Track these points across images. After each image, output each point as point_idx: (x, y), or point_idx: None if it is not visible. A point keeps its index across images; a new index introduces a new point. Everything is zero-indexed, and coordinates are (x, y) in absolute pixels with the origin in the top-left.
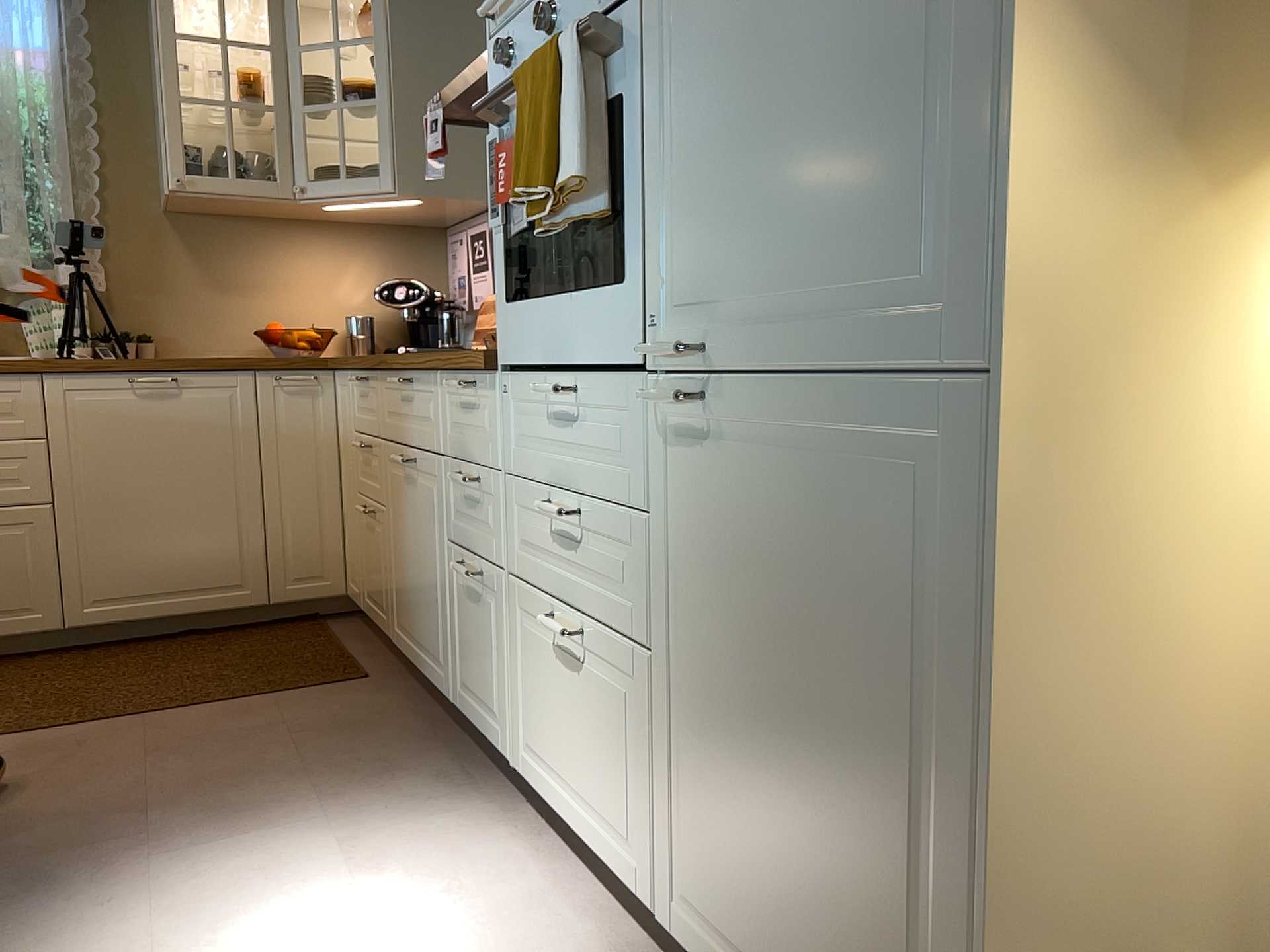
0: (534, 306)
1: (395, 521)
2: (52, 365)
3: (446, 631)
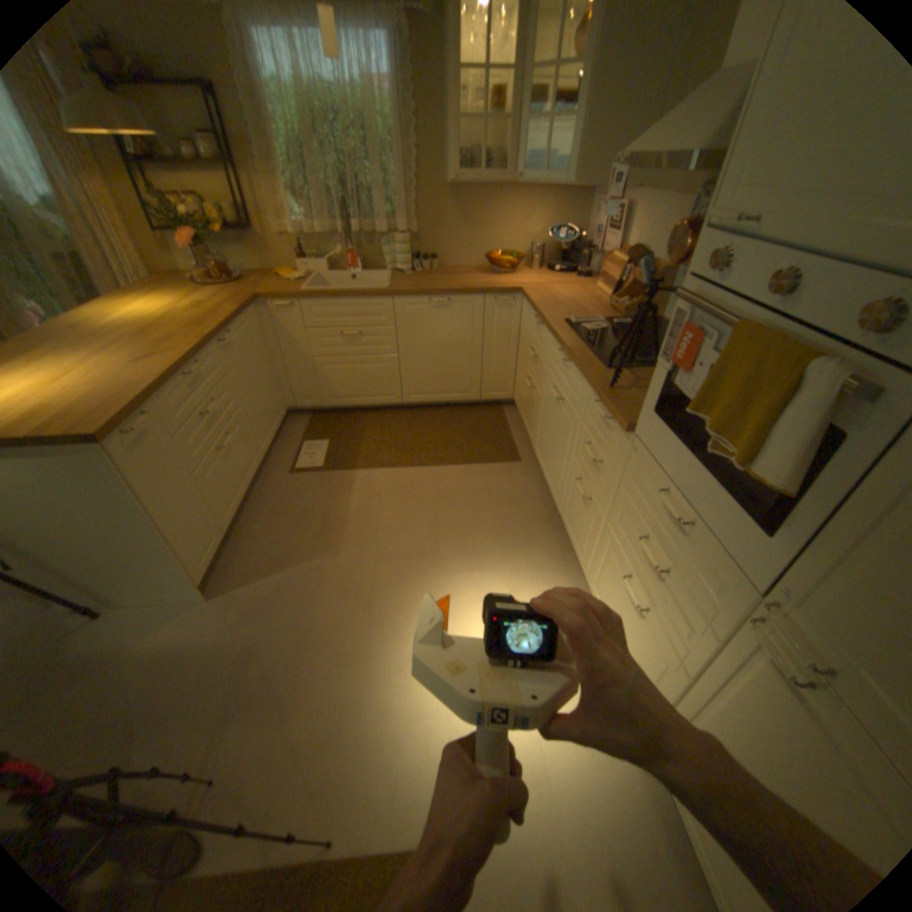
0: (673, 441)
1: (544, 408)
2: (397, 293)
3: (562, 487)
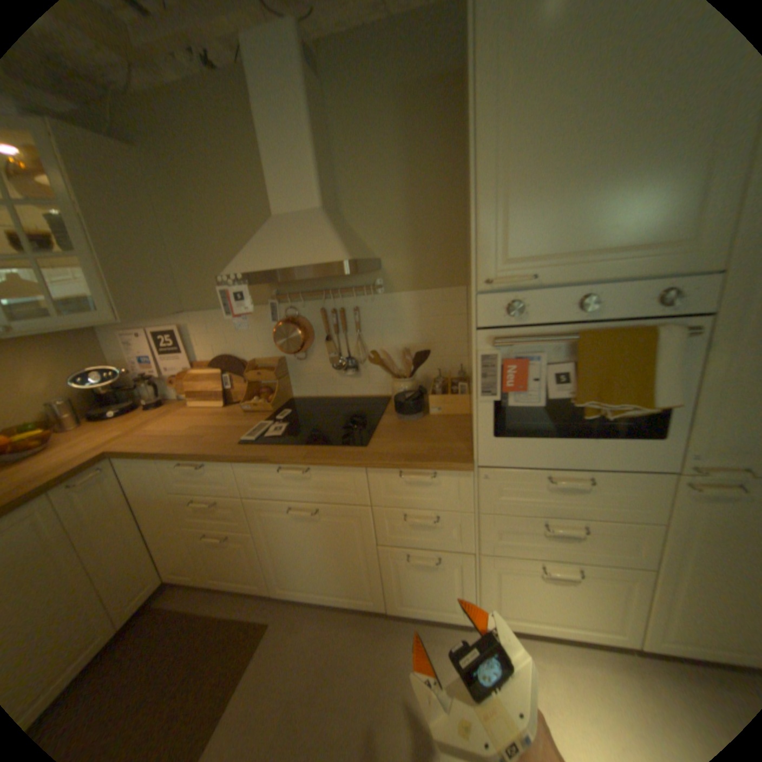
0: (536, 441)
1: (275, 540)
2: None
3: (376, 584)
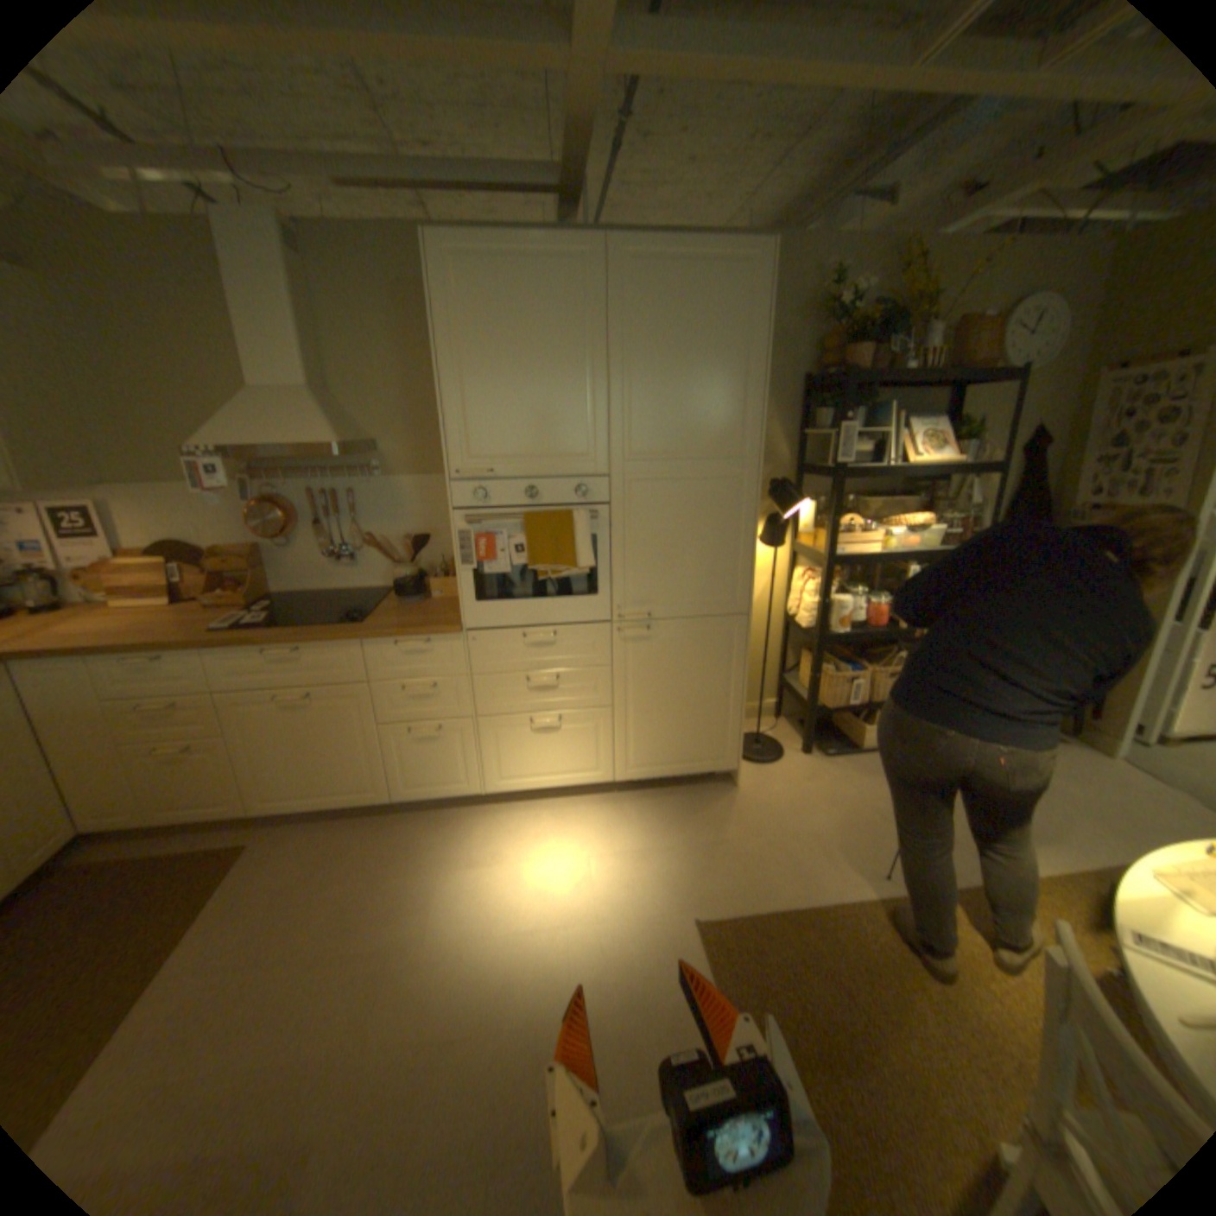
0: (508, 604)
1: (255, 741)
2: None
3: (376, 771)
